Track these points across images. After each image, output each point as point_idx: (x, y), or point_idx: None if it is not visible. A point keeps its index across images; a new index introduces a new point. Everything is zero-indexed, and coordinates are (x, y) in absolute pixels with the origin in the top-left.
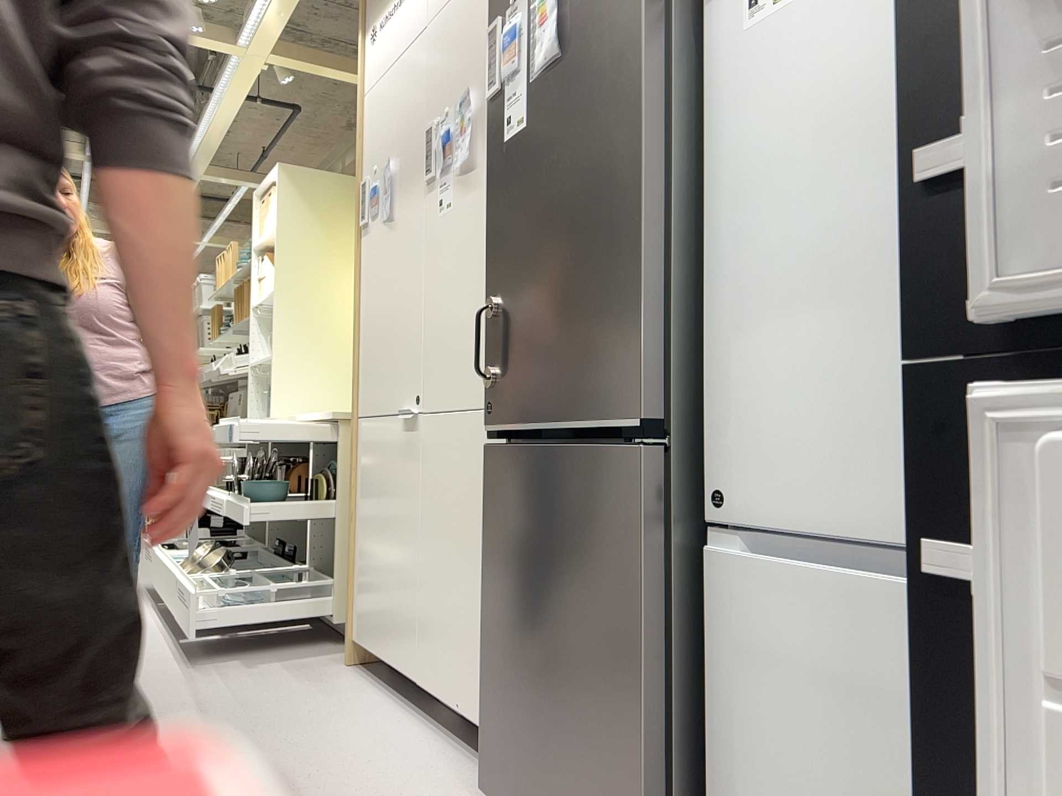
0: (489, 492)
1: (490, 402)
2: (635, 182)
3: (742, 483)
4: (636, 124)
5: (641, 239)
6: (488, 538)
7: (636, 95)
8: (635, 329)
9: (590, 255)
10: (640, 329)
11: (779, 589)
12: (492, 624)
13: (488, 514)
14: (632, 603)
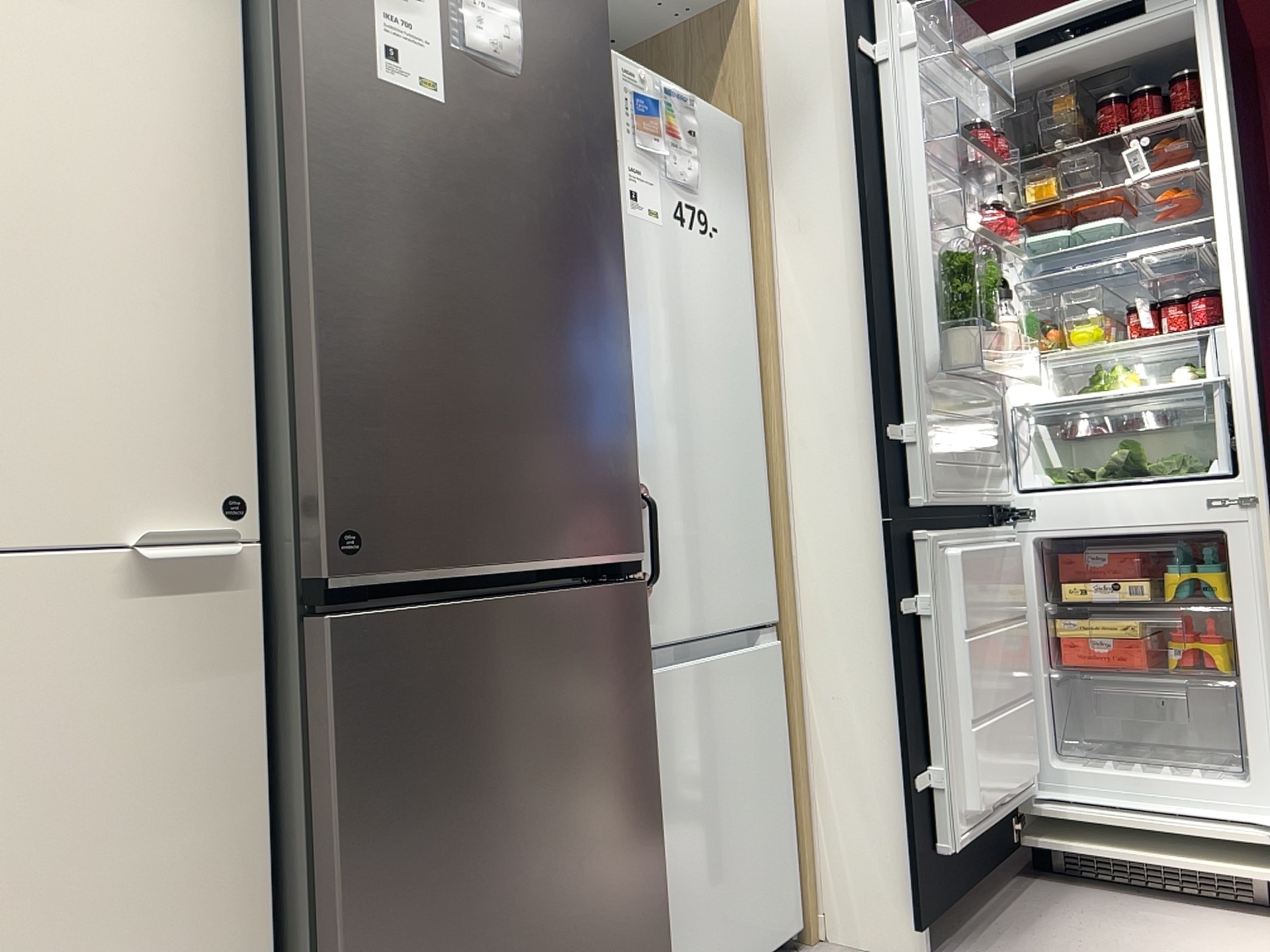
0: (350, 702)
1: (342, 530)
2: (619, 305)
3: (646, 606)
4: (616, 245)
5: (628, 367)
6: (354, 790)
7: (614, 216)
8: (628, 457)
9: (573, 357)
10: (633, 458)
11: (679, 685)
12: (382, 946)
13: (352, 746)
14: (644, 744)
